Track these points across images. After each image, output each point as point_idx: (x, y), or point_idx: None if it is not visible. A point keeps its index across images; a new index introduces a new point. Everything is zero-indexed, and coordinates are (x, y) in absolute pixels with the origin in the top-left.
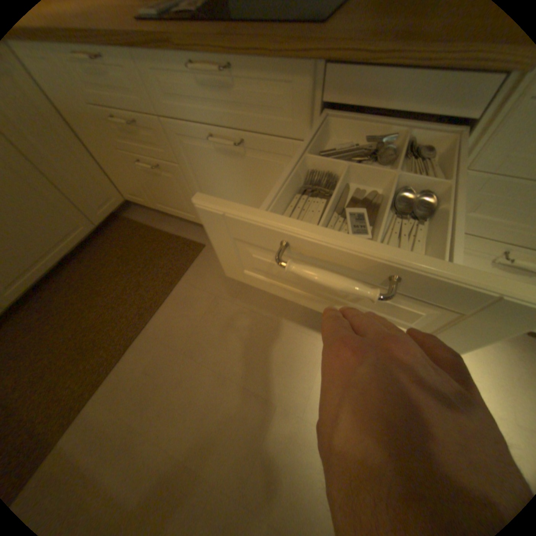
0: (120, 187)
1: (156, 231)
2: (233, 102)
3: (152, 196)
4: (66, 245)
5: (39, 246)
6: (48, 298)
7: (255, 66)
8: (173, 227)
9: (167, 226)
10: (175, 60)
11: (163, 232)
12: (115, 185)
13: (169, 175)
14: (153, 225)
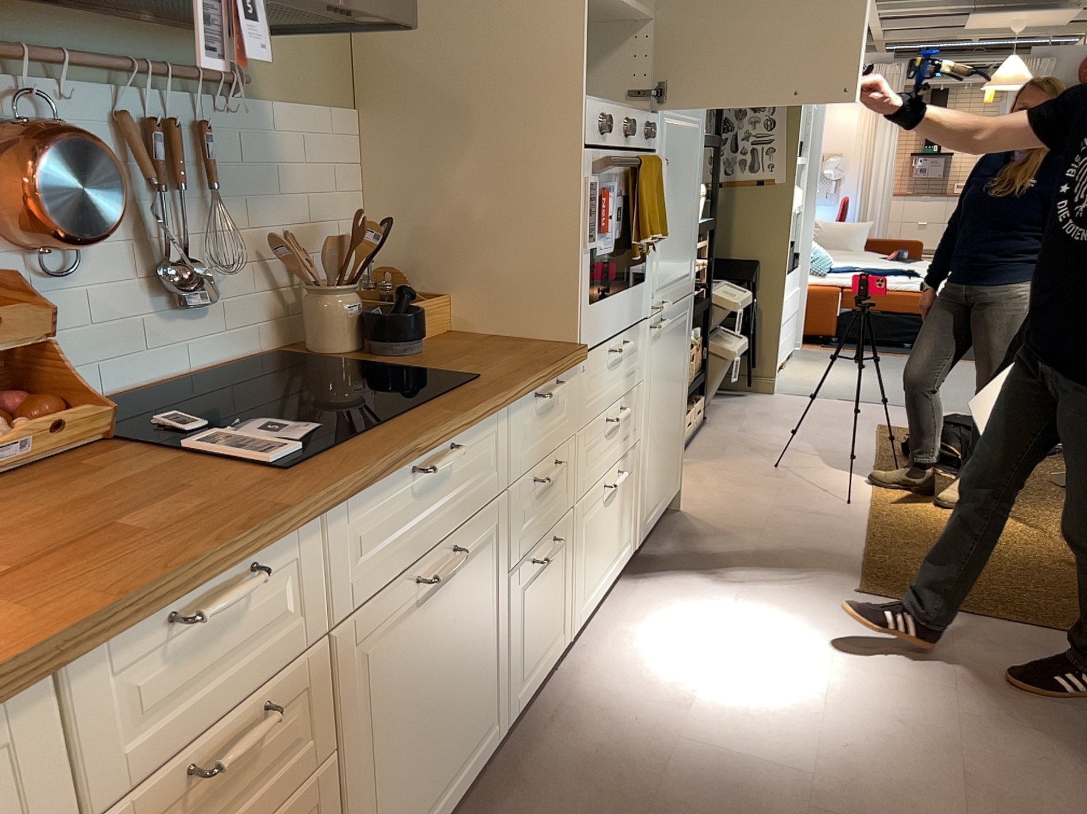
0: None
1: None
2: (449, 493)
3: None
4: None
5: None
6: None
7: (473, 432)
8: None
9: None
10: (397, 478)
11: None
12: None
13: None
14: None
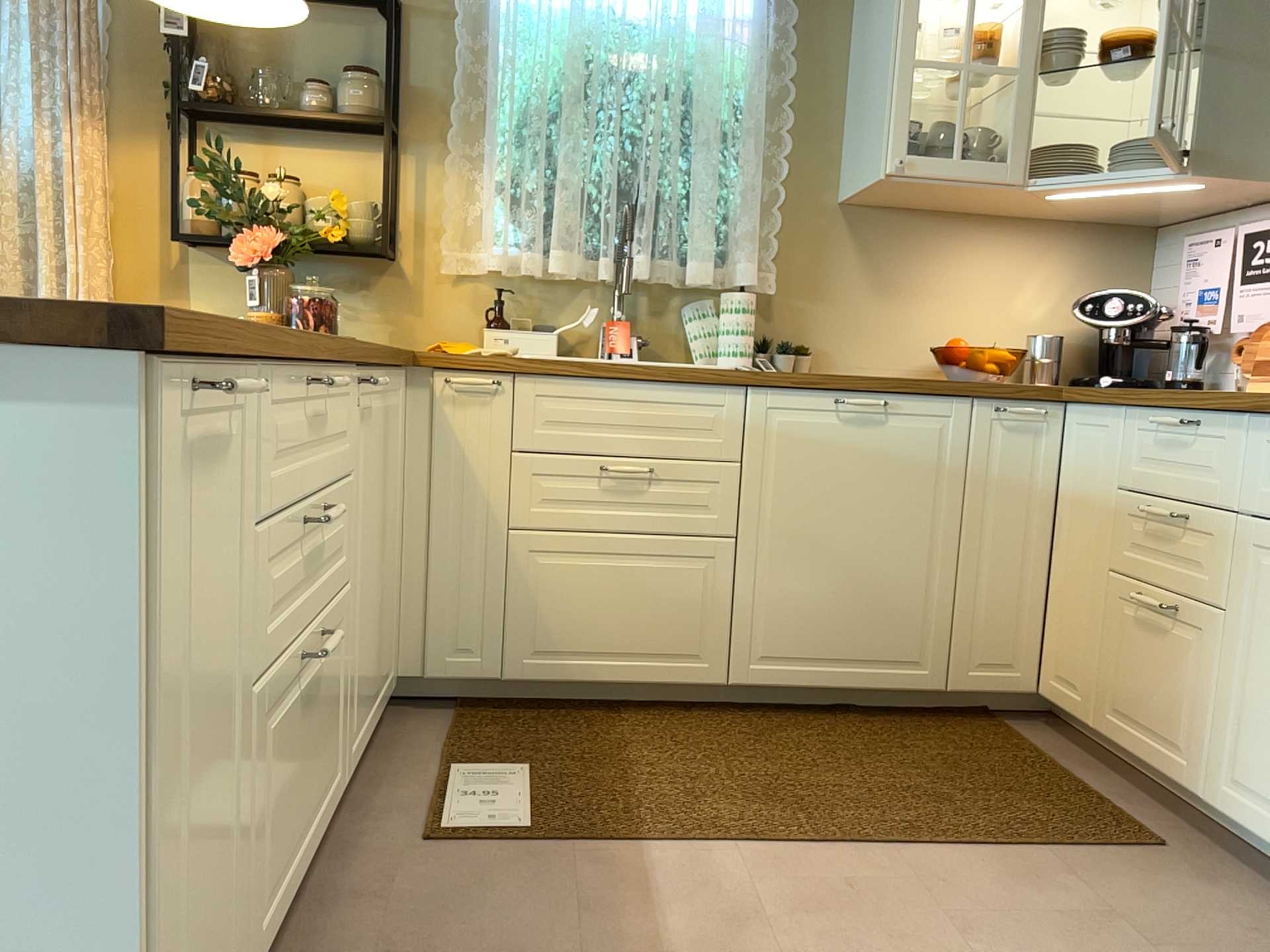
0: (1059, 657)
1: (1065, 772)
2: None
3: (1117, 690)
4: (885, 679)
5: (857, 643)
6: (783, 726)
7: None
8: (1114, 791)
9: (1097, 781)
10: None
11: (1080, 782)
12: (1050, 651)
13: (1195, 637)
14: (1066, 764)
